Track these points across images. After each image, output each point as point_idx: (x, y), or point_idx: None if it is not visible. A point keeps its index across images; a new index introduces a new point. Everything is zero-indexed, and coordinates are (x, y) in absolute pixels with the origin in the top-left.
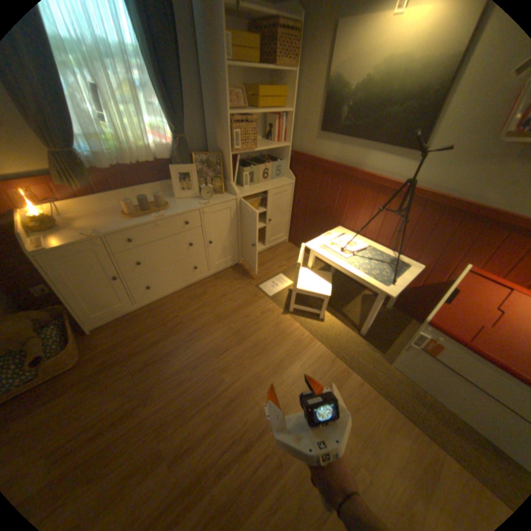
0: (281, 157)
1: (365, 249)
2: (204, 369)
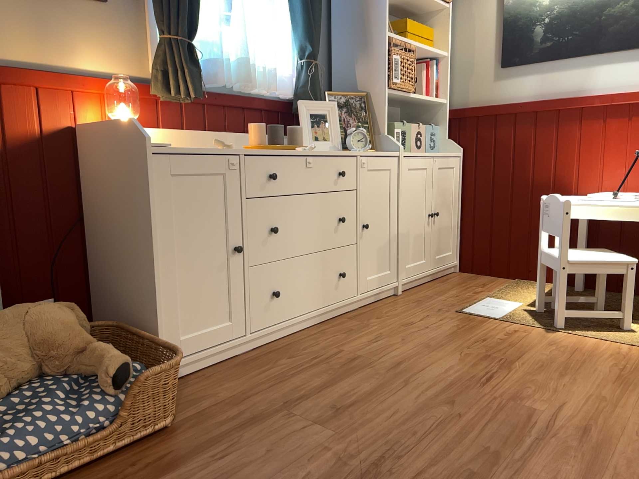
0: (432, 123)
1: None
2: (475, 402)
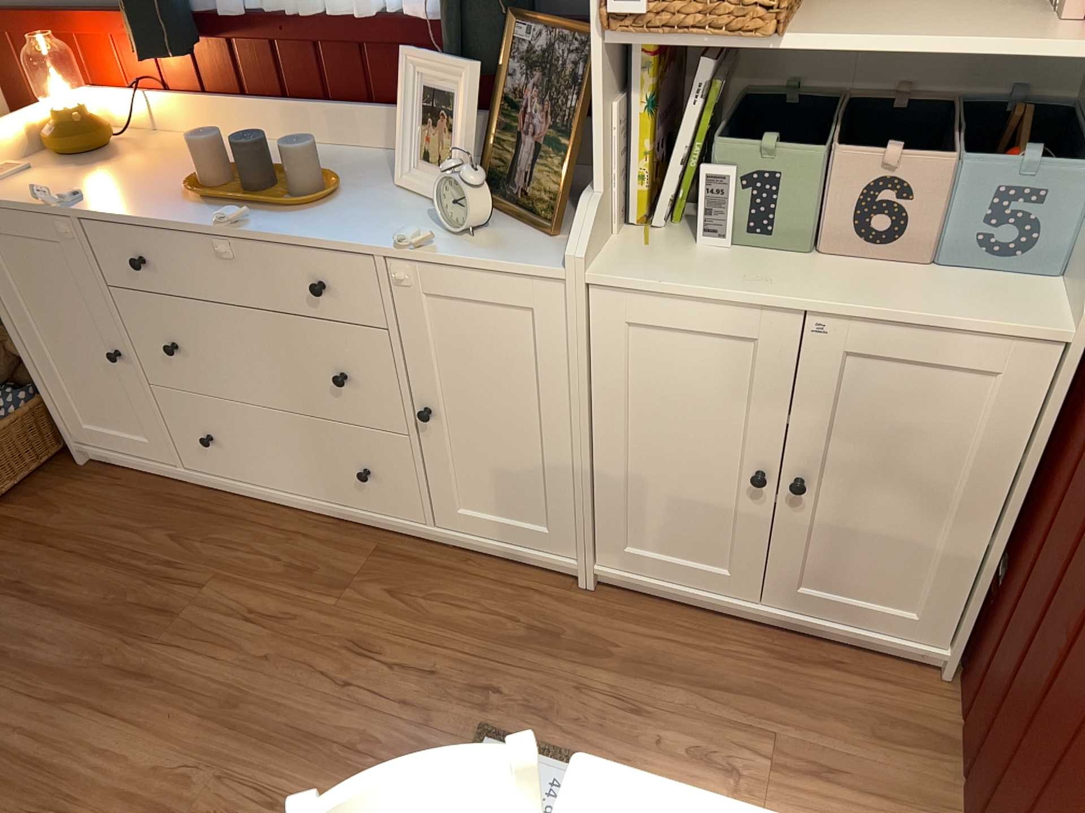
0: None
1: None
2: None
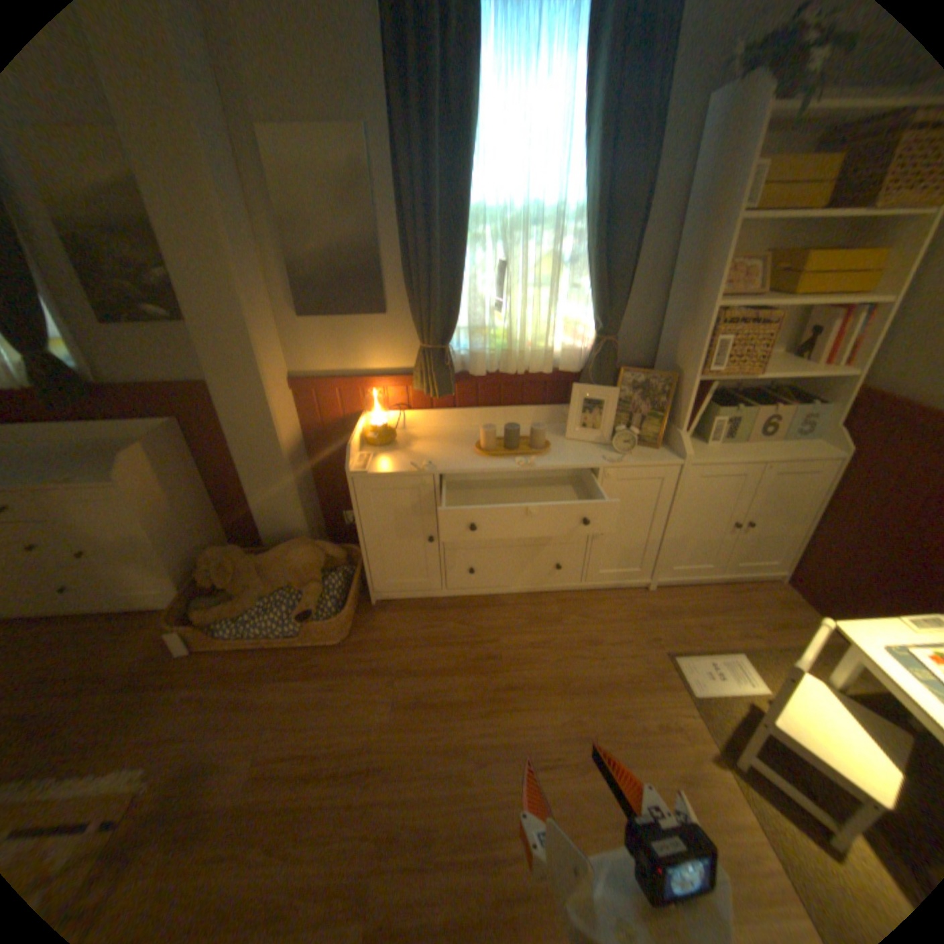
0: (829, 396)
1: None
2: (500, 781)
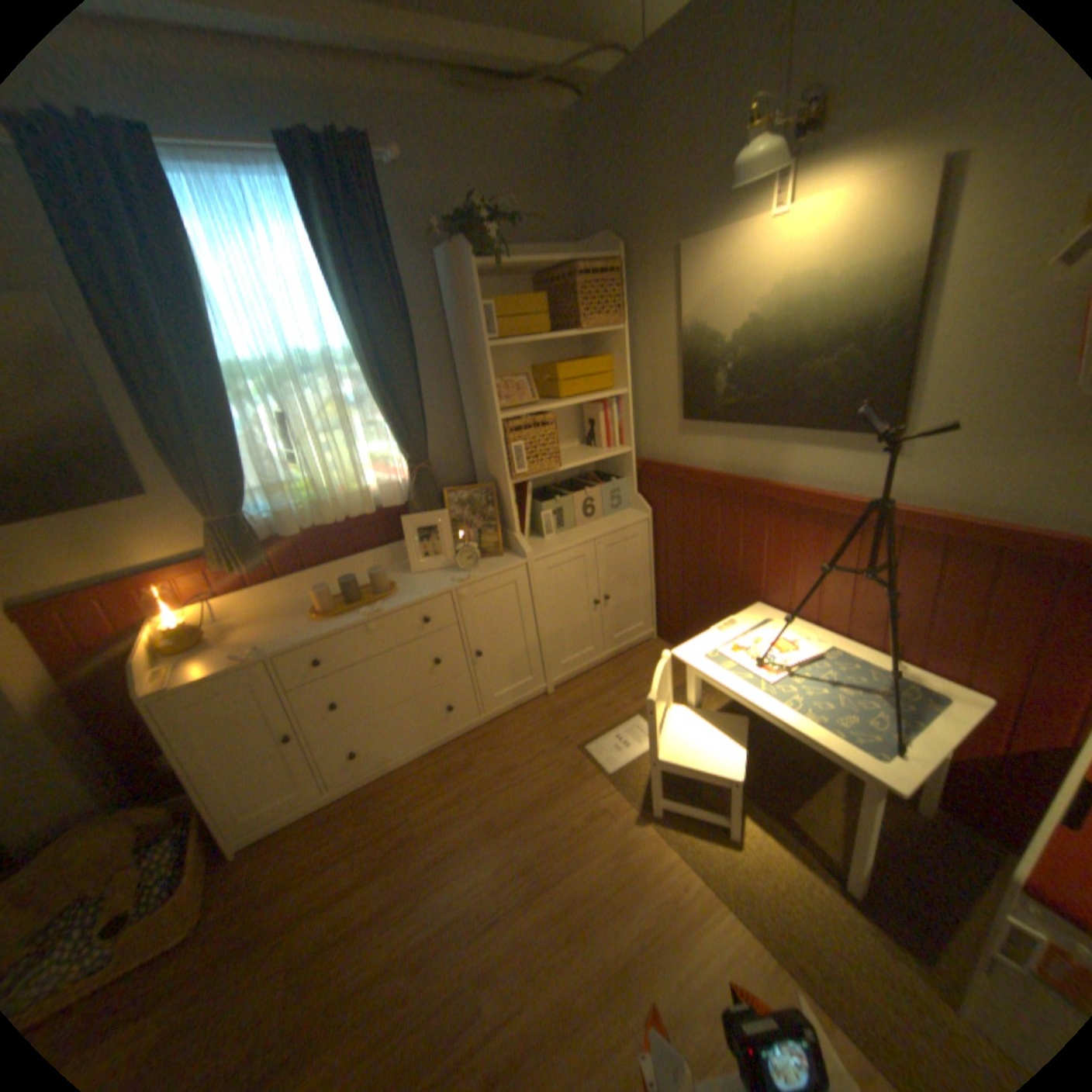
0: (619, 473)
1: (822, 658)
2: (440, 975)
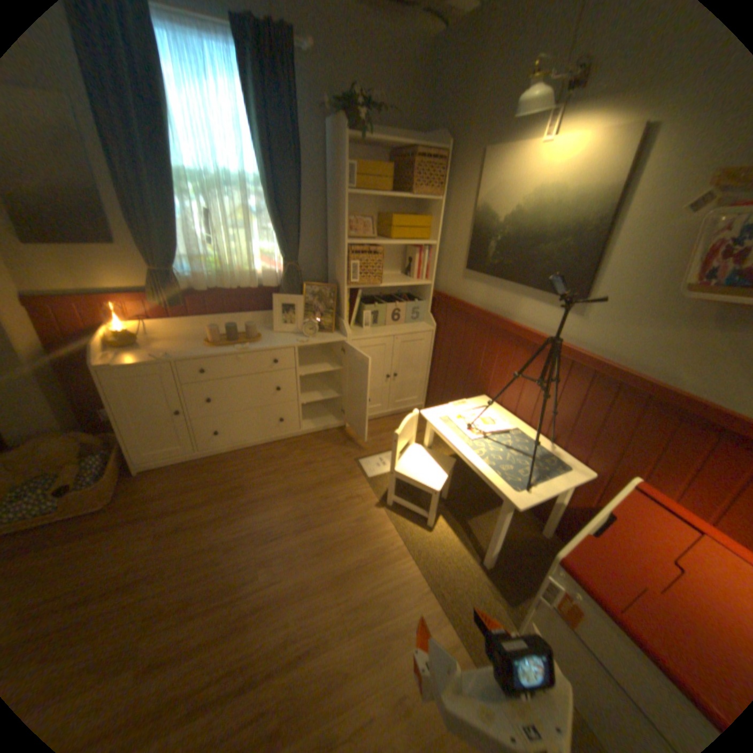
0: (422, 298)
1: (508, 433)
2: (240, 557)
